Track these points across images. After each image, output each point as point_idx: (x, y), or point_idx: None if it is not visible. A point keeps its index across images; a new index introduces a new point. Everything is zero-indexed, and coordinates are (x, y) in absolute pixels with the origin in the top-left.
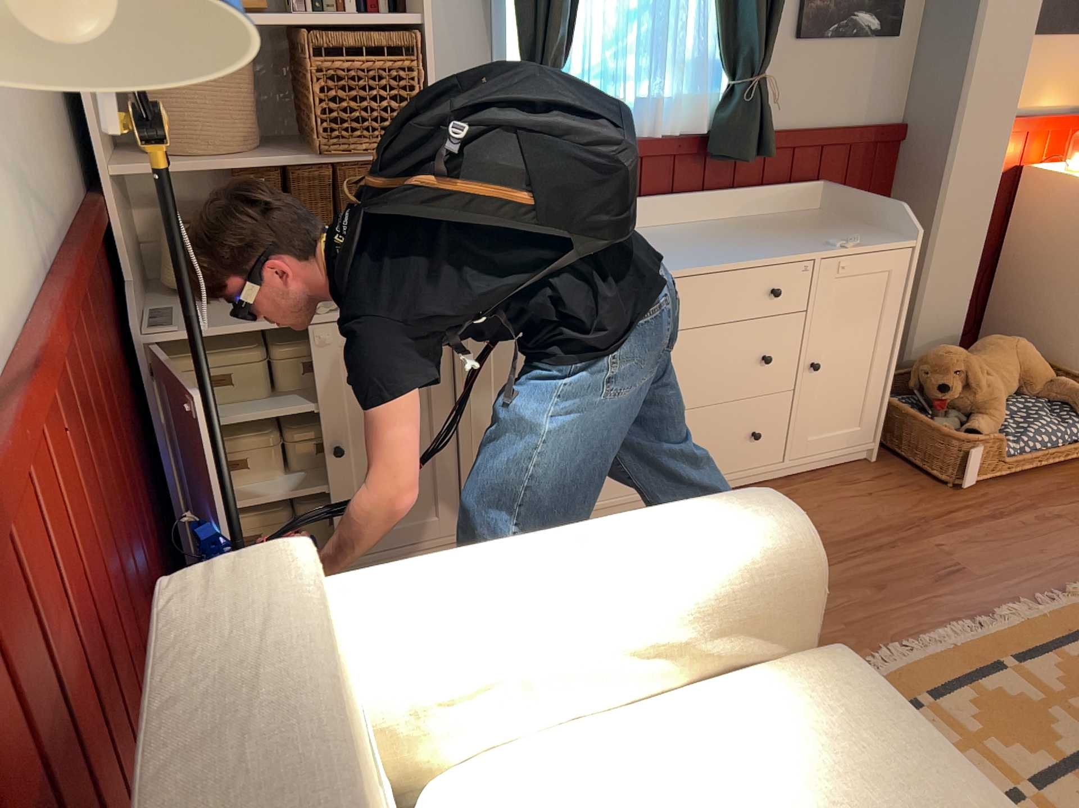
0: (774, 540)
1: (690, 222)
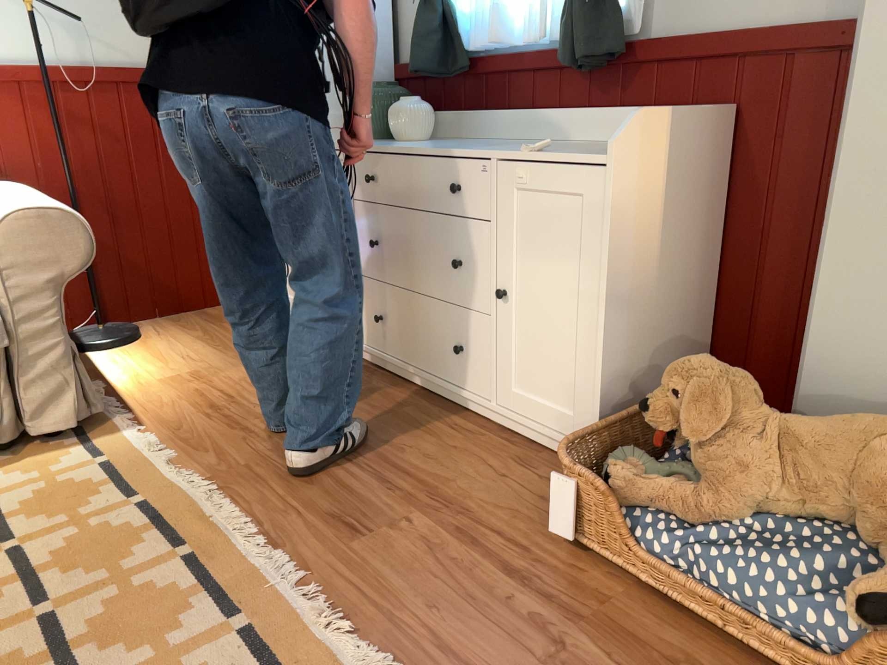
0: (6, 212)
1: (559, 142)
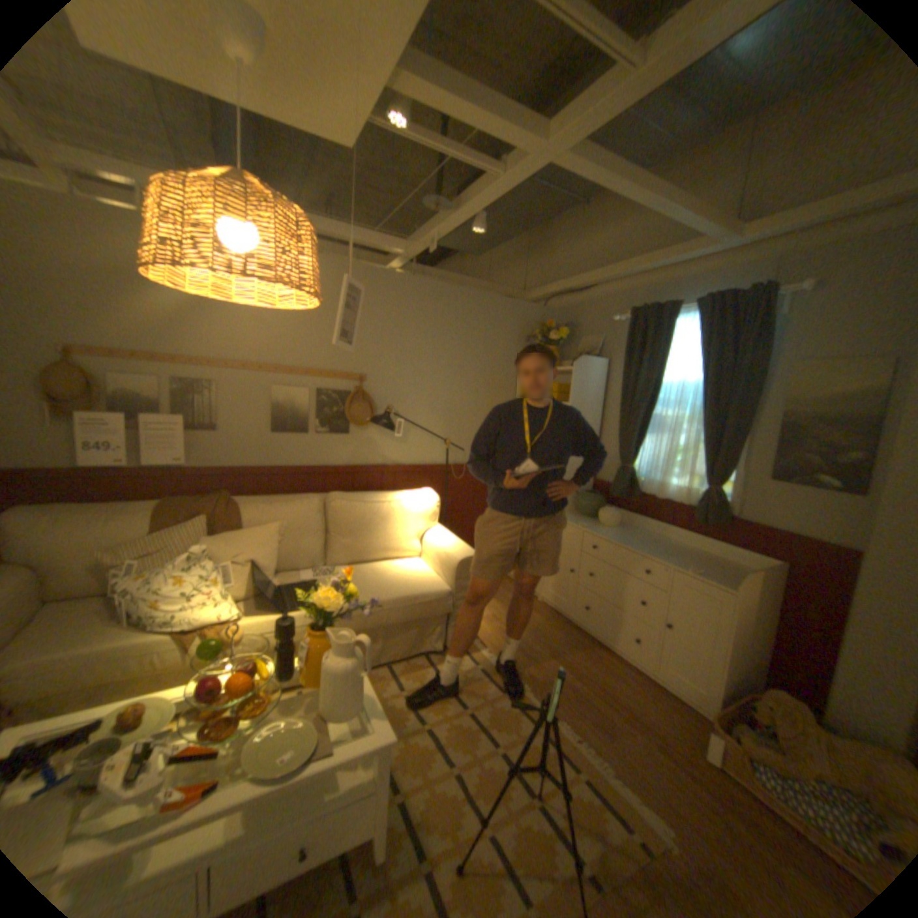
0: (458, 556)
1: (689, 546)
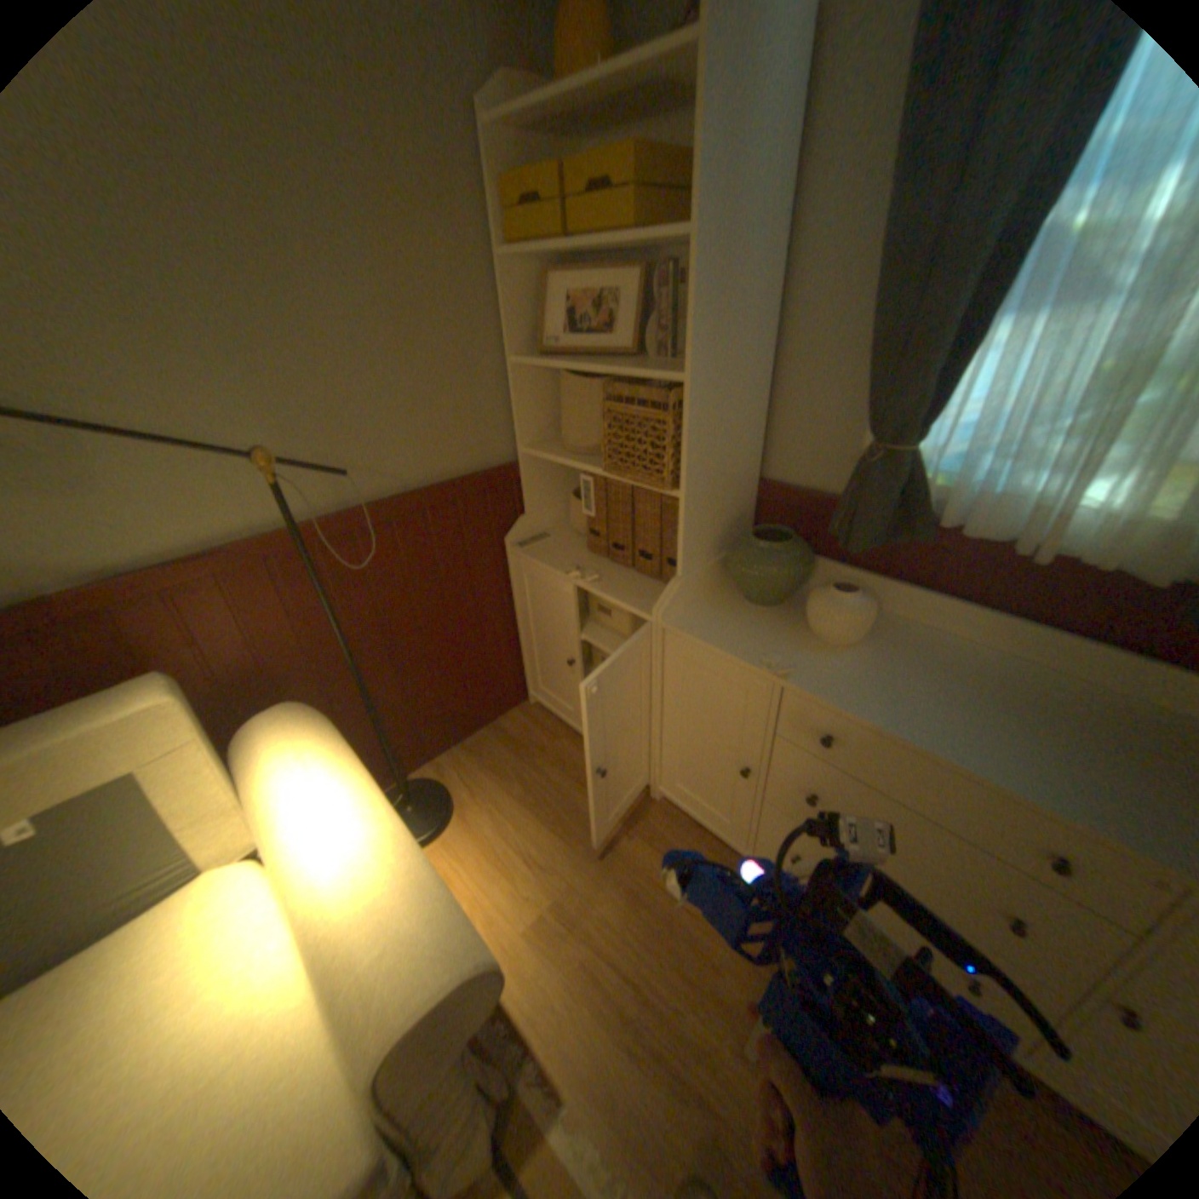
0: (373, 1010)
1: (1110, 690)
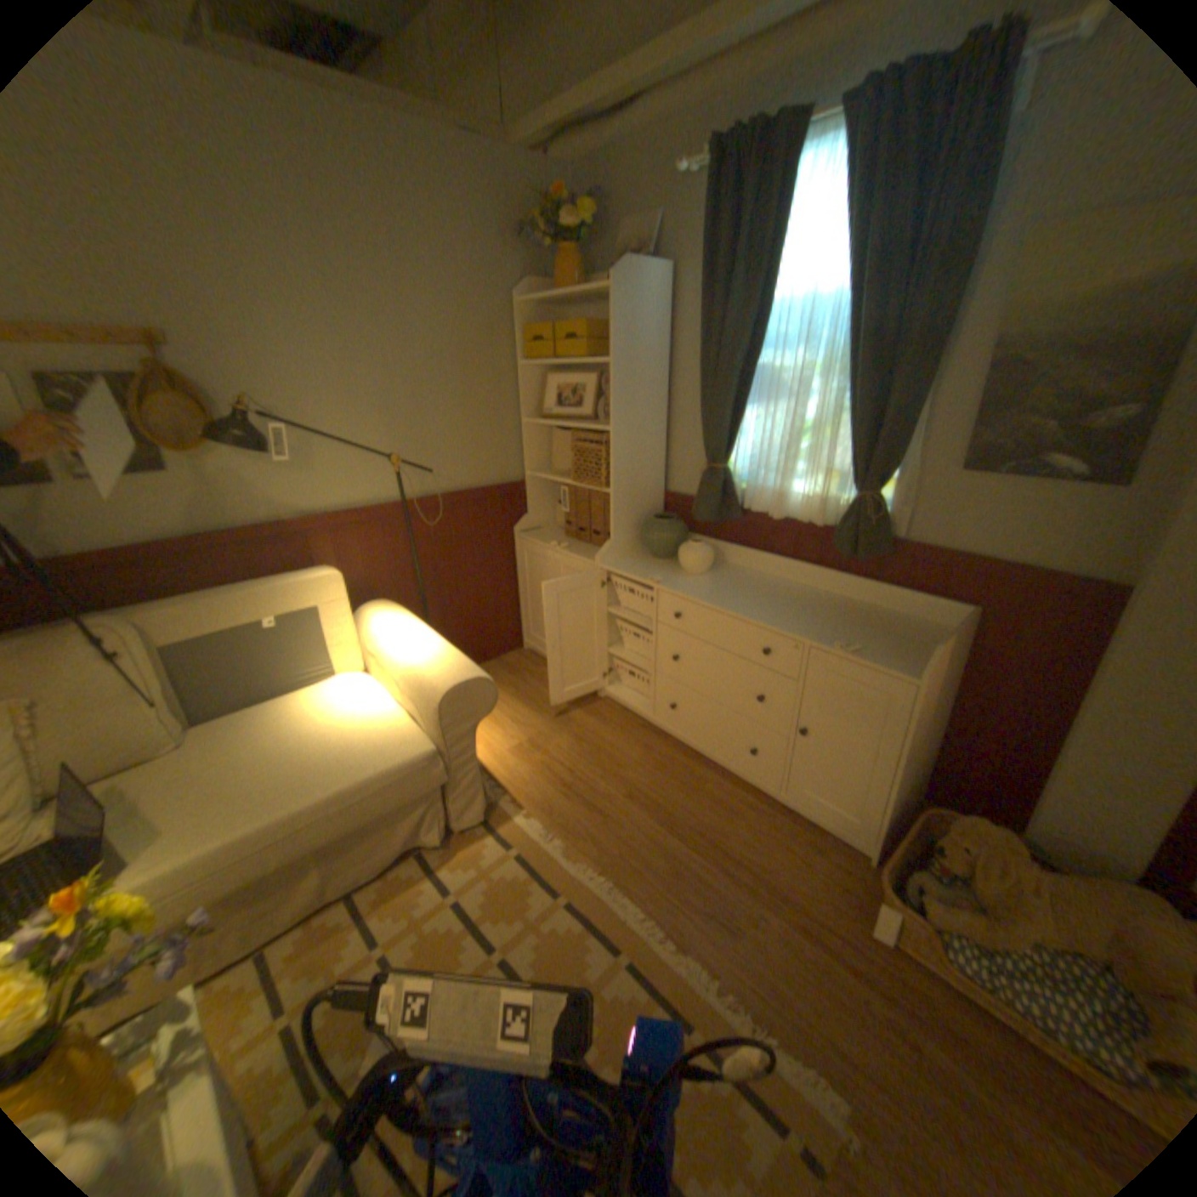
0: (439, 683)
1: (822, 591)
